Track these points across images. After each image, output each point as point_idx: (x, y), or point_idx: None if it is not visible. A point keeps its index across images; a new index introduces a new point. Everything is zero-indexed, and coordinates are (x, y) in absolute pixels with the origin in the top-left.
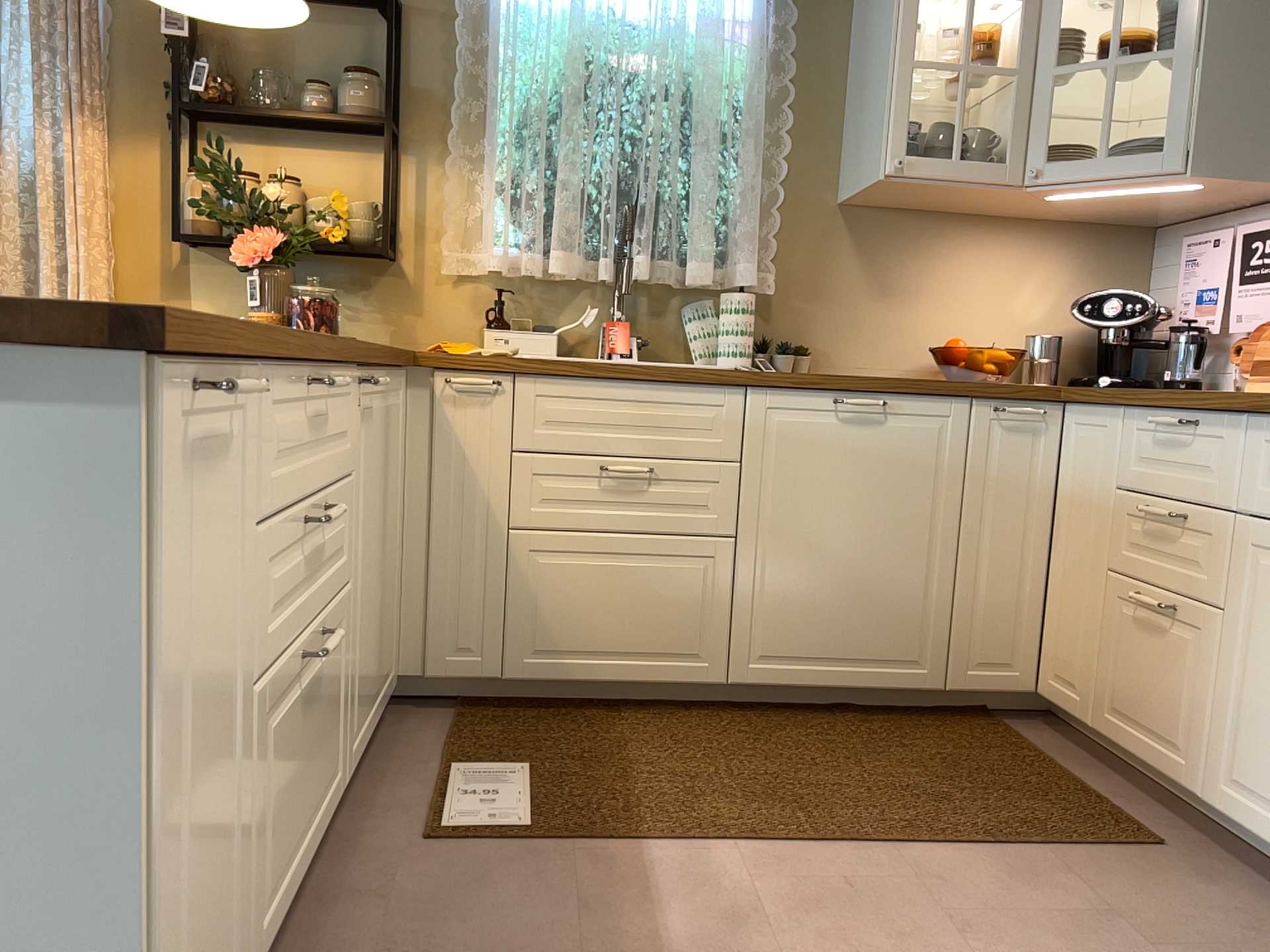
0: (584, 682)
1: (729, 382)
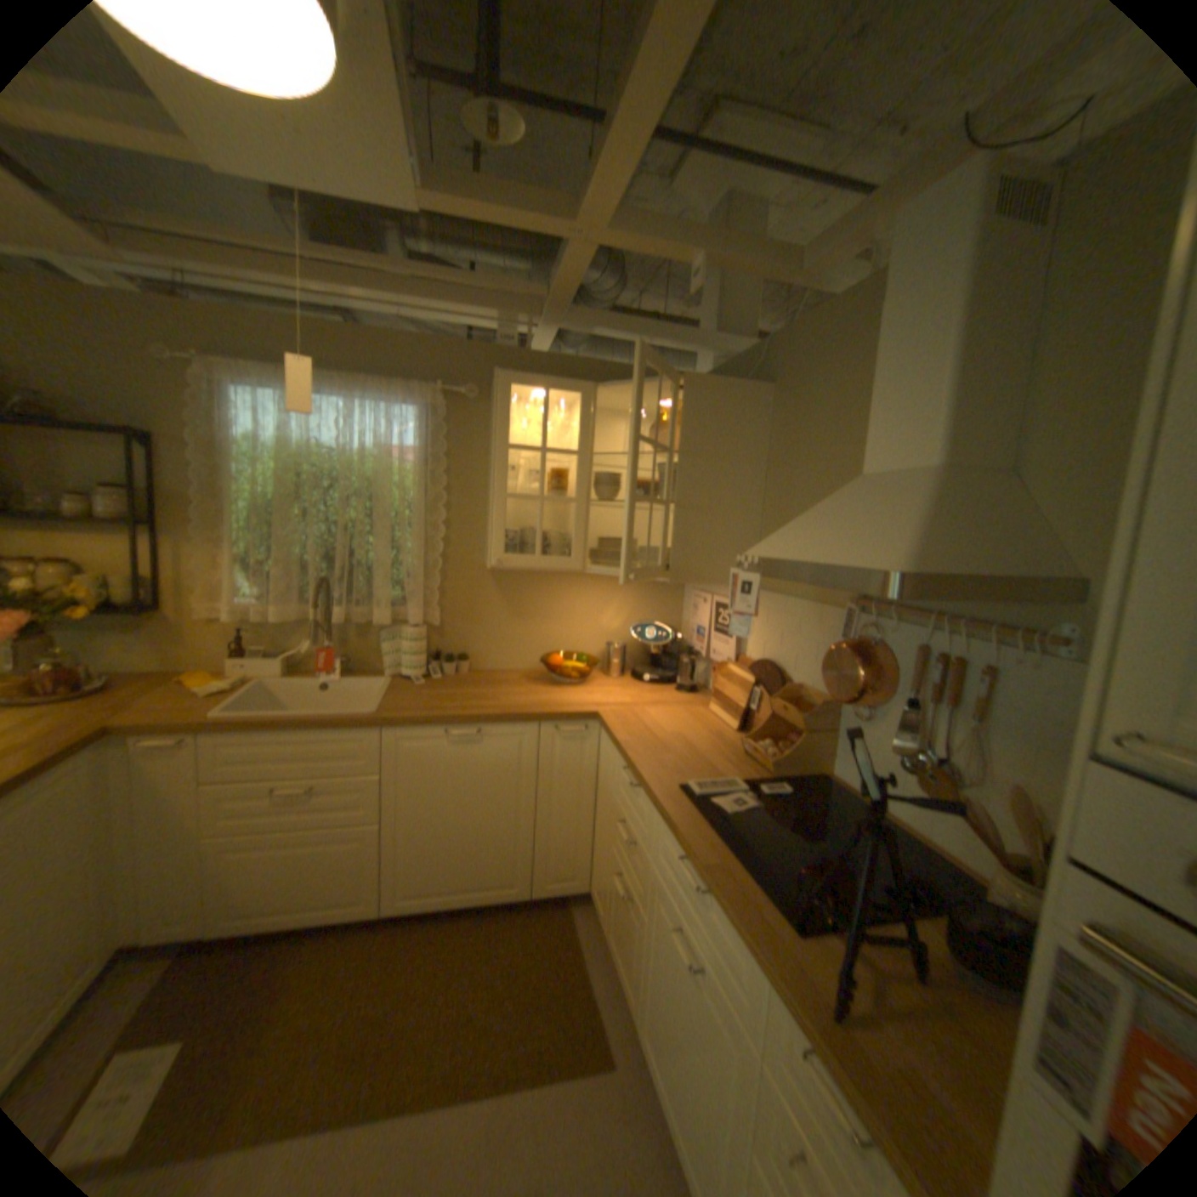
0: (270, 930)
1: (365, 726)
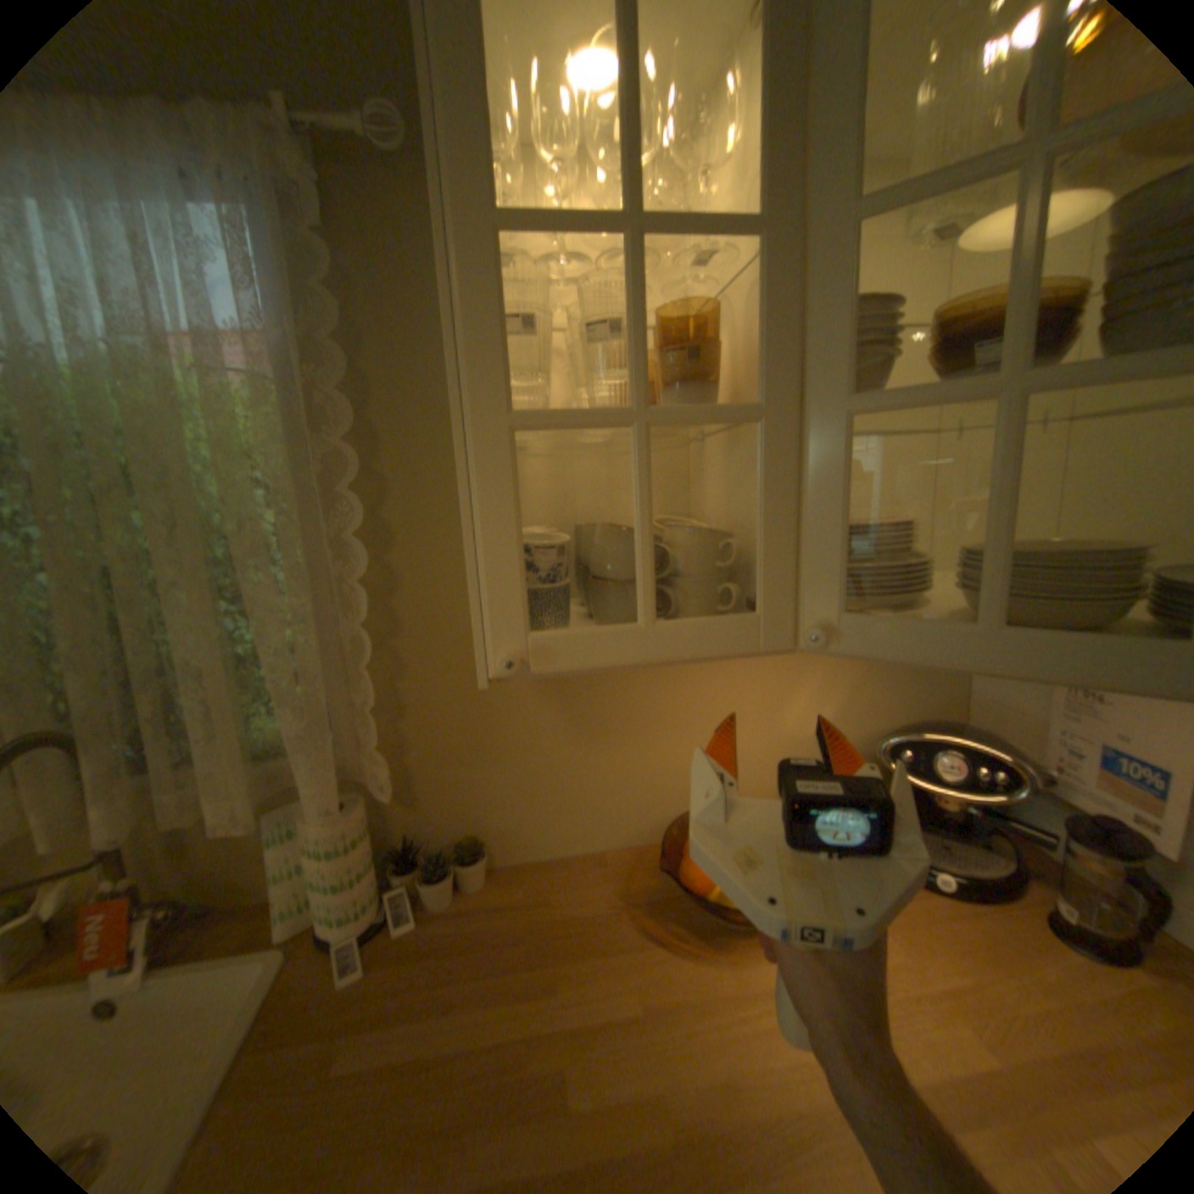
0: None
1: None
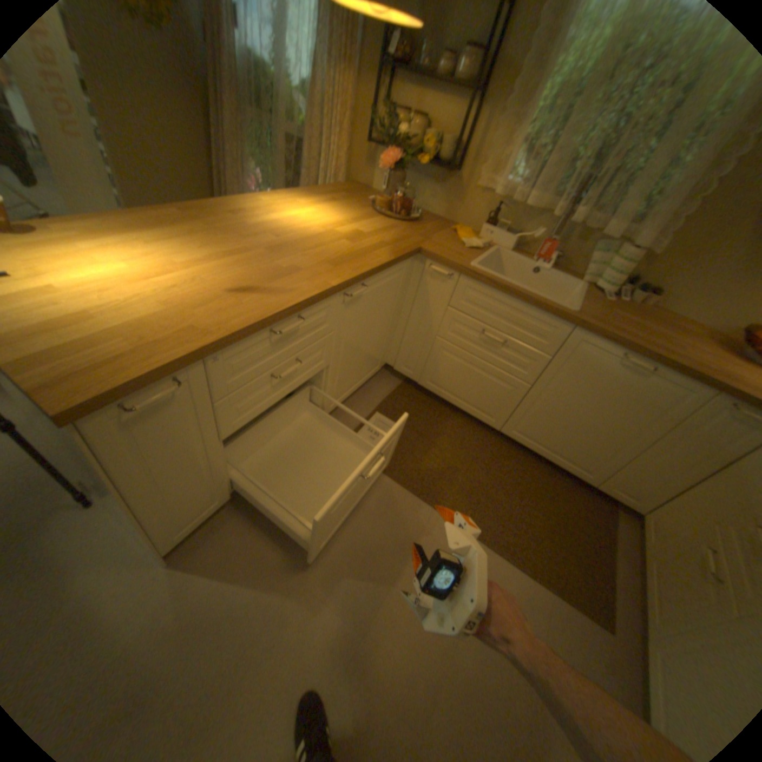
0: (446, 400)
1: (566, 320)
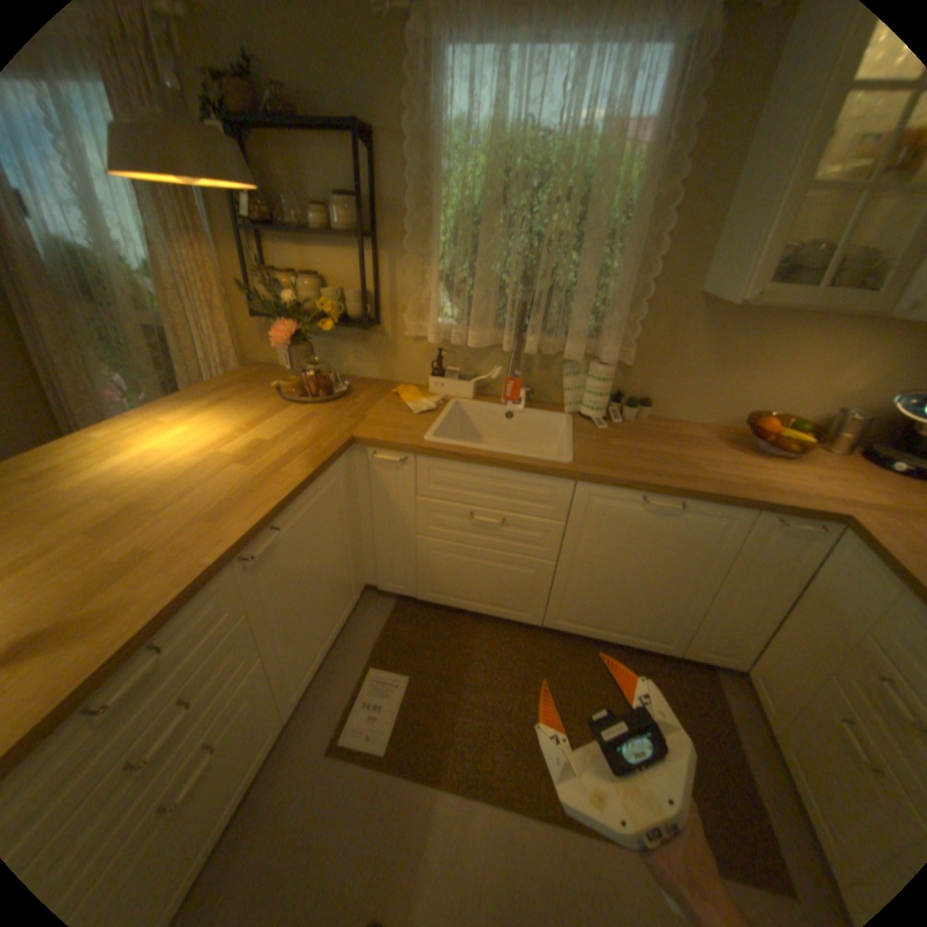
0: (460, 608)
1: (562, 477)
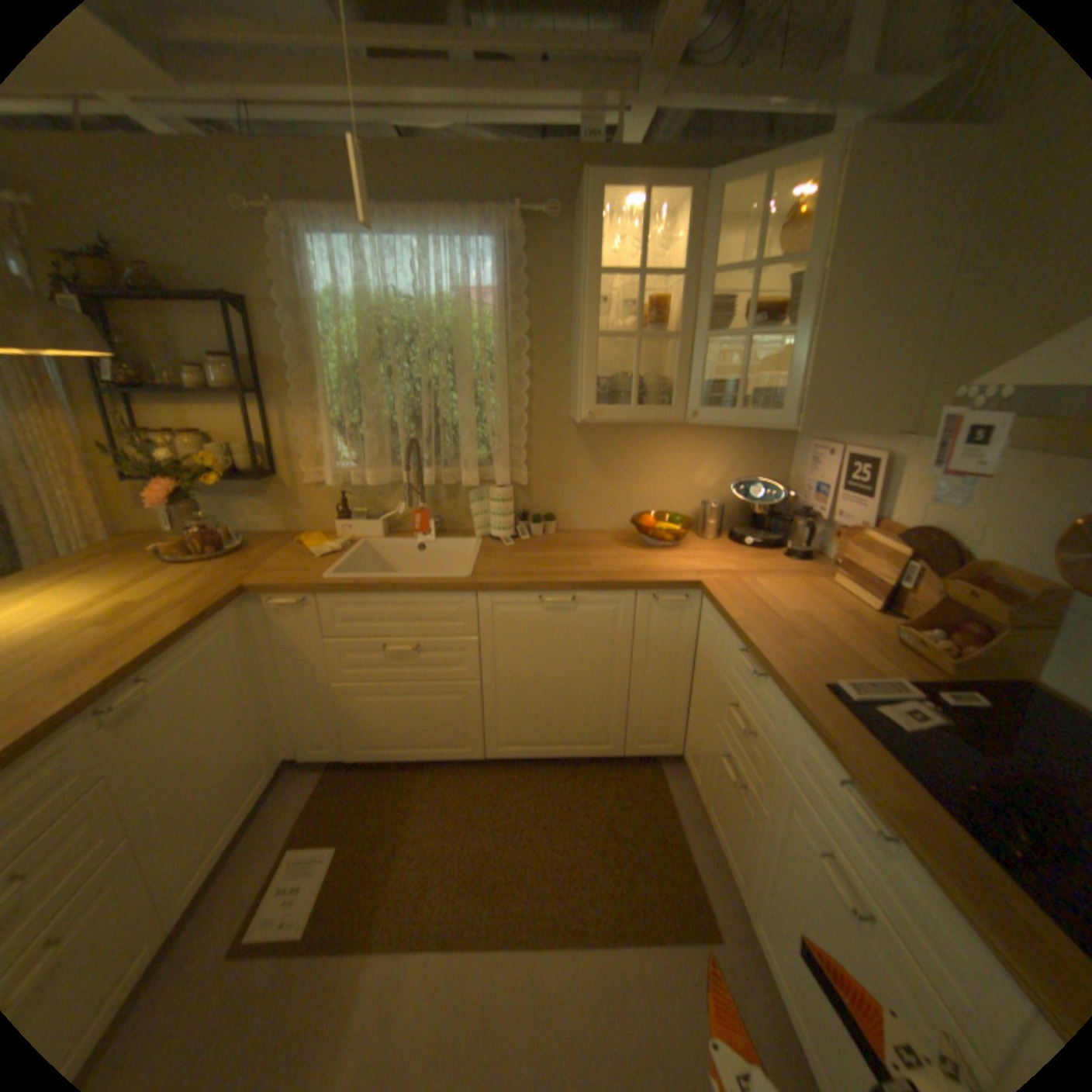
0: (394, 761)
1: (462, 591)
